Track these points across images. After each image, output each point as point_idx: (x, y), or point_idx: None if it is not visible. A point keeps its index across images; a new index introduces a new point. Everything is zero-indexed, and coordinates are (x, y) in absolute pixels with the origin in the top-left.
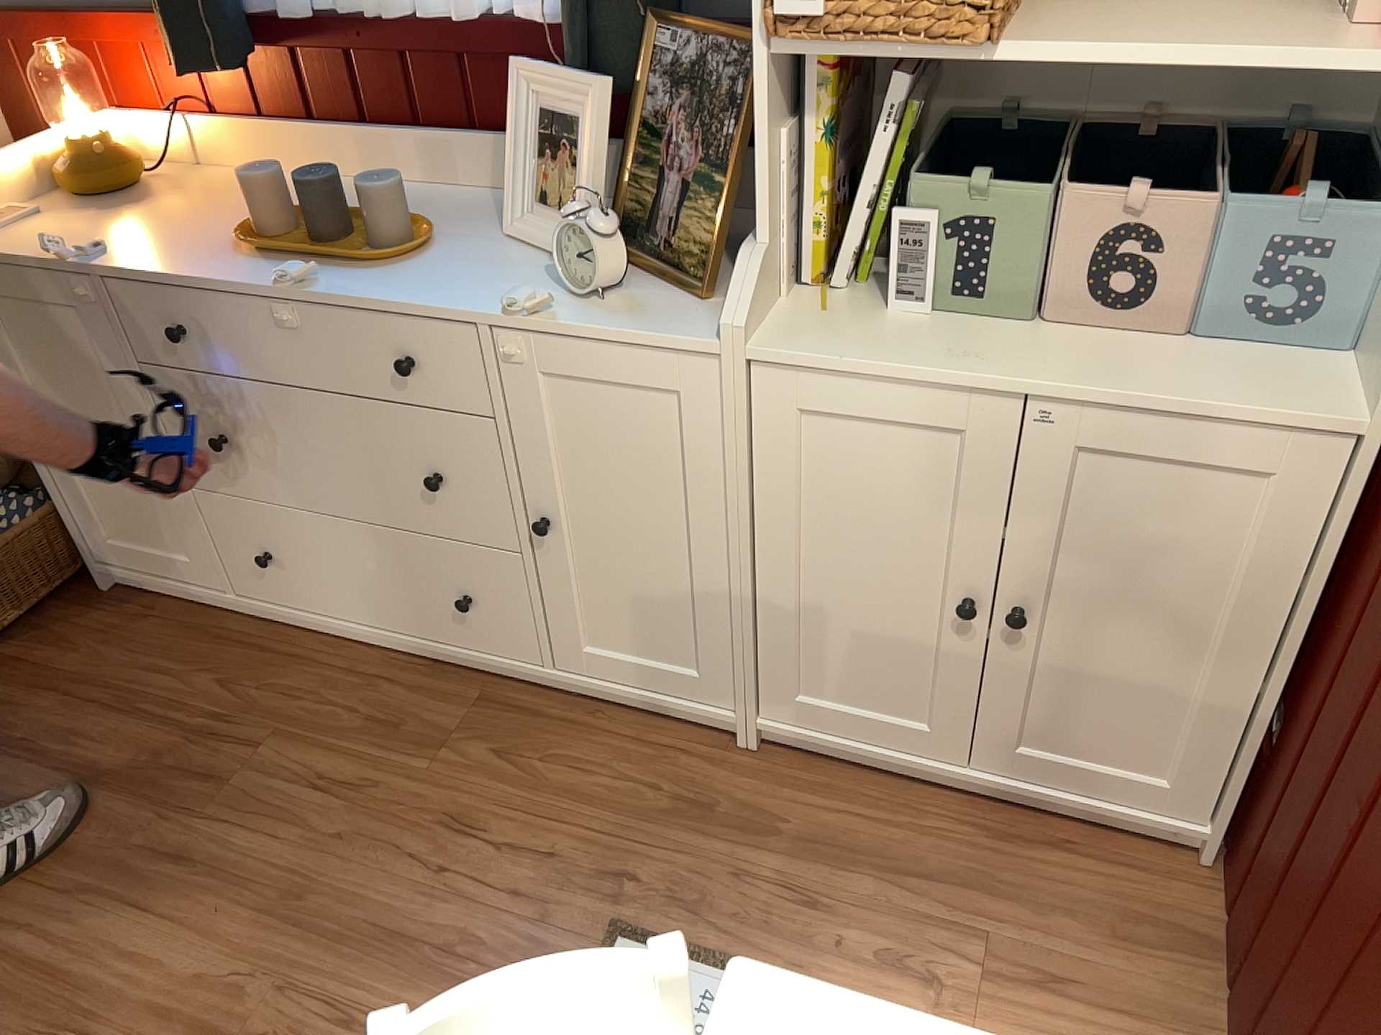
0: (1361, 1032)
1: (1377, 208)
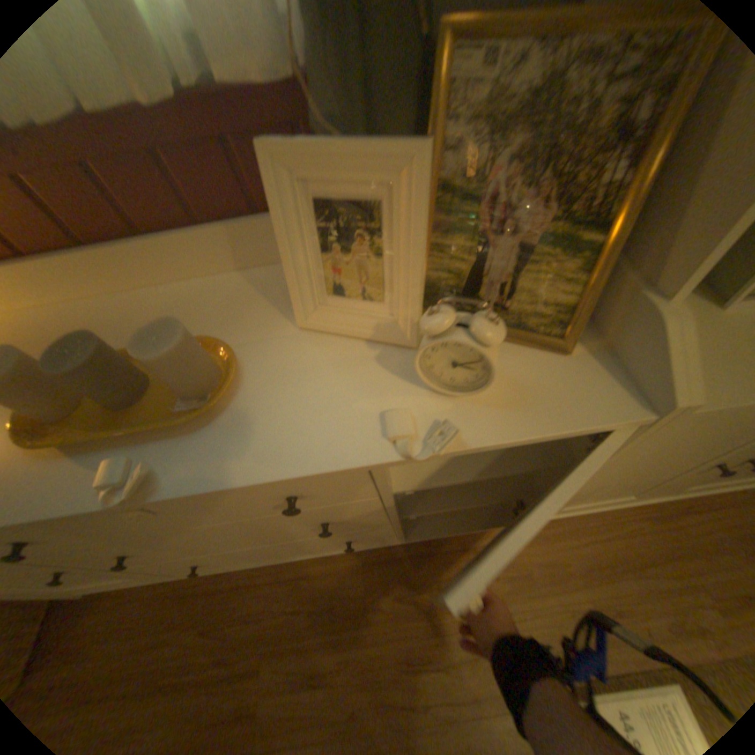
0: None
1: None
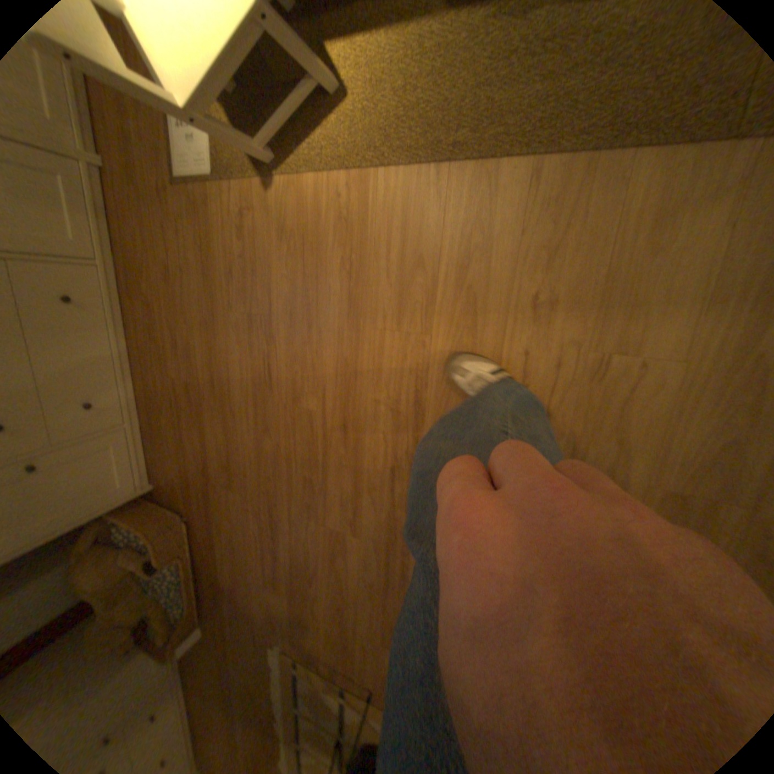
0: None
1: None
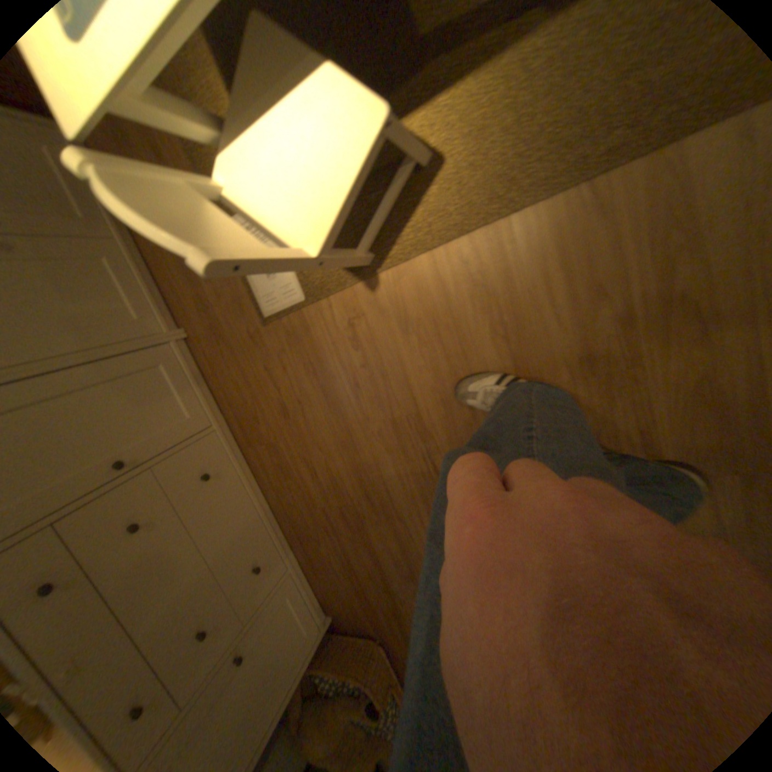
0: None
1: None
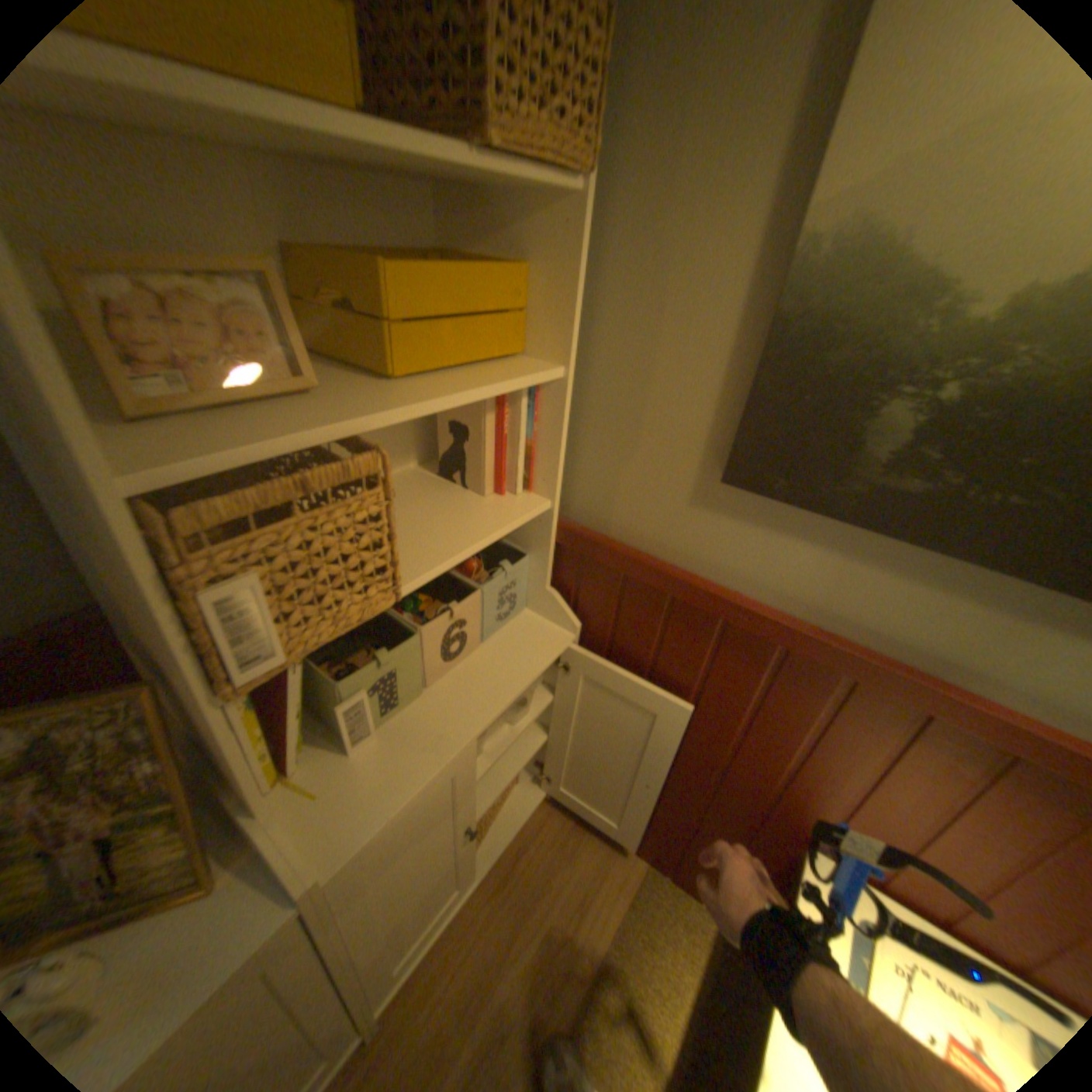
0: (747, 818)
1: (521, 550)
